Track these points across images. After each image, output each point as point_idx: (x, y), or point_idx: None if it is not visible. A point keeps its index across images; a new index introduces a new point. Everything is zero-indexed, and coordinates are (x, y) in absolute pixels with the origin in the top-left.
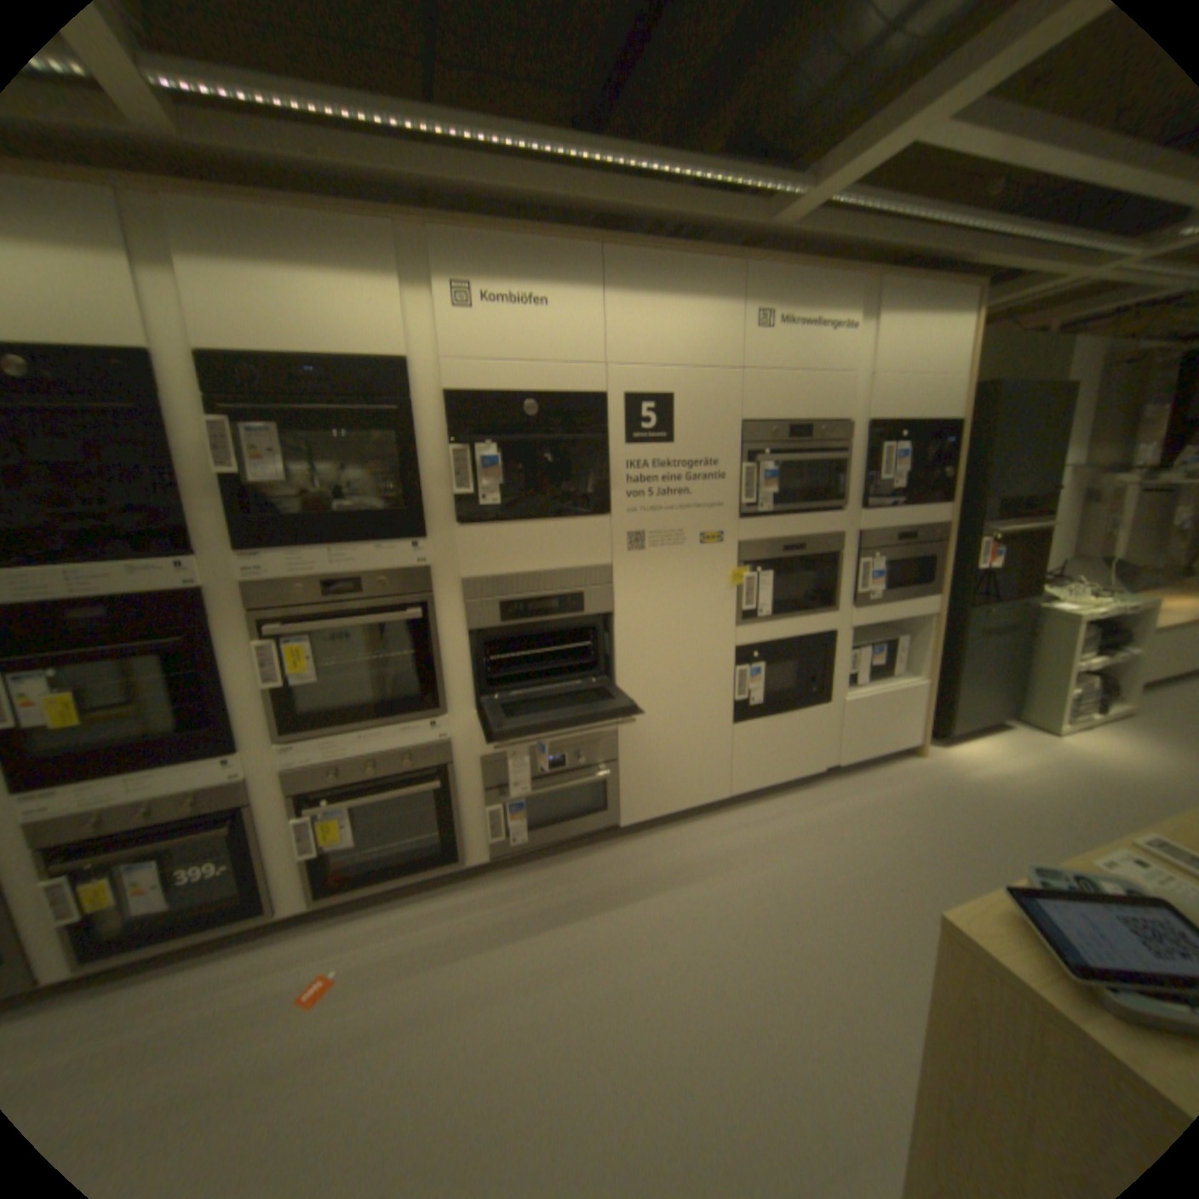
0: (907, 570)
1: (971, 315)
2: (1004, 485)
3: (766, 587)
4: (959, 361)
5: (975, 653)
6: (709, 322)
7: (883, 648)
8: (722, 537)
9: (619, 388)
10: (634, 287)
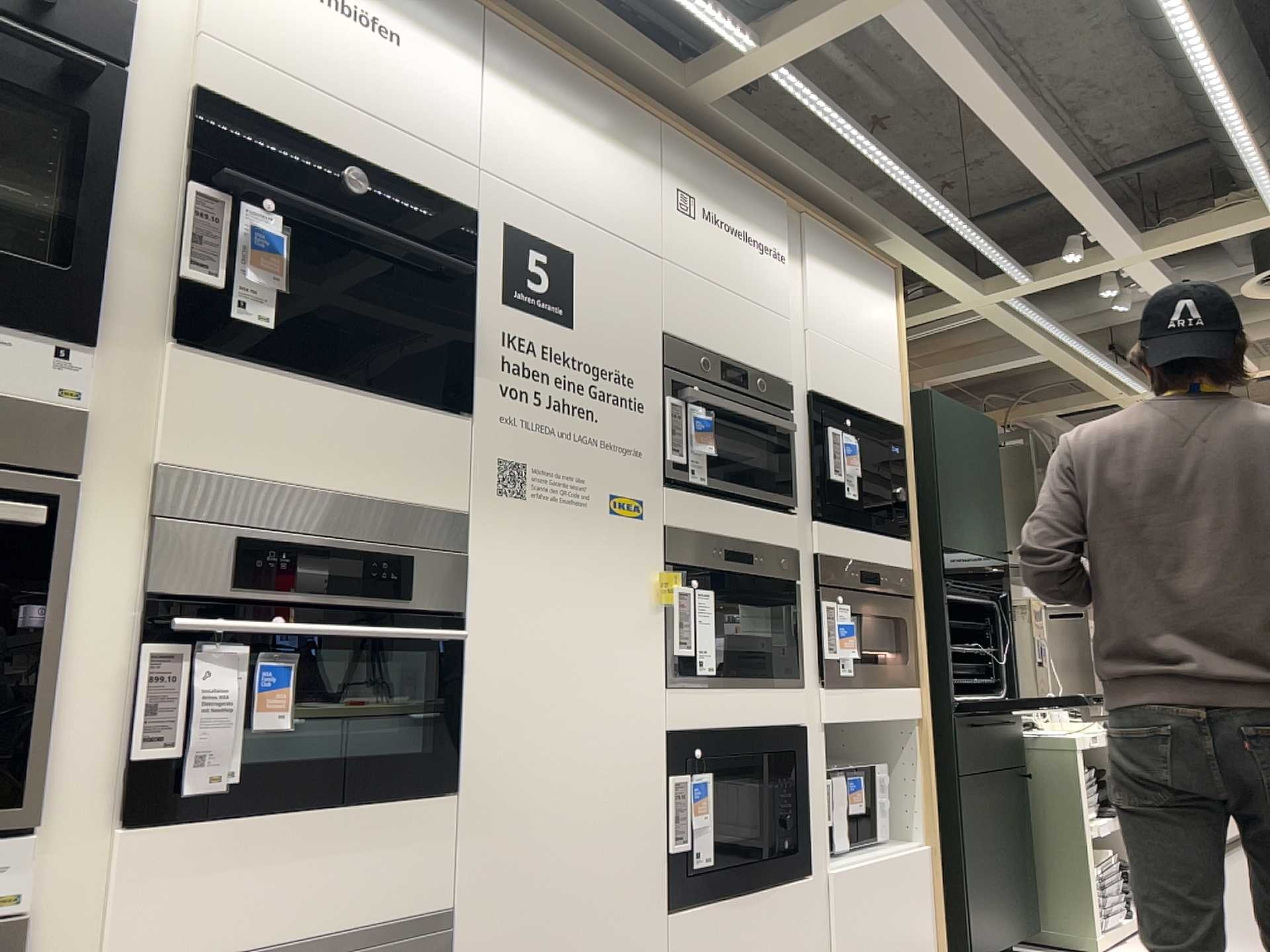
0: (875, 637)
1: (889, 300)
2: (954, 532)
3: (707, 620)
4: (887, 349)
5: (971, 798)
6: (619, 176)
7: (861, 779)
8: (642, 511)
9: (498, 213)
10: (525, 85)
